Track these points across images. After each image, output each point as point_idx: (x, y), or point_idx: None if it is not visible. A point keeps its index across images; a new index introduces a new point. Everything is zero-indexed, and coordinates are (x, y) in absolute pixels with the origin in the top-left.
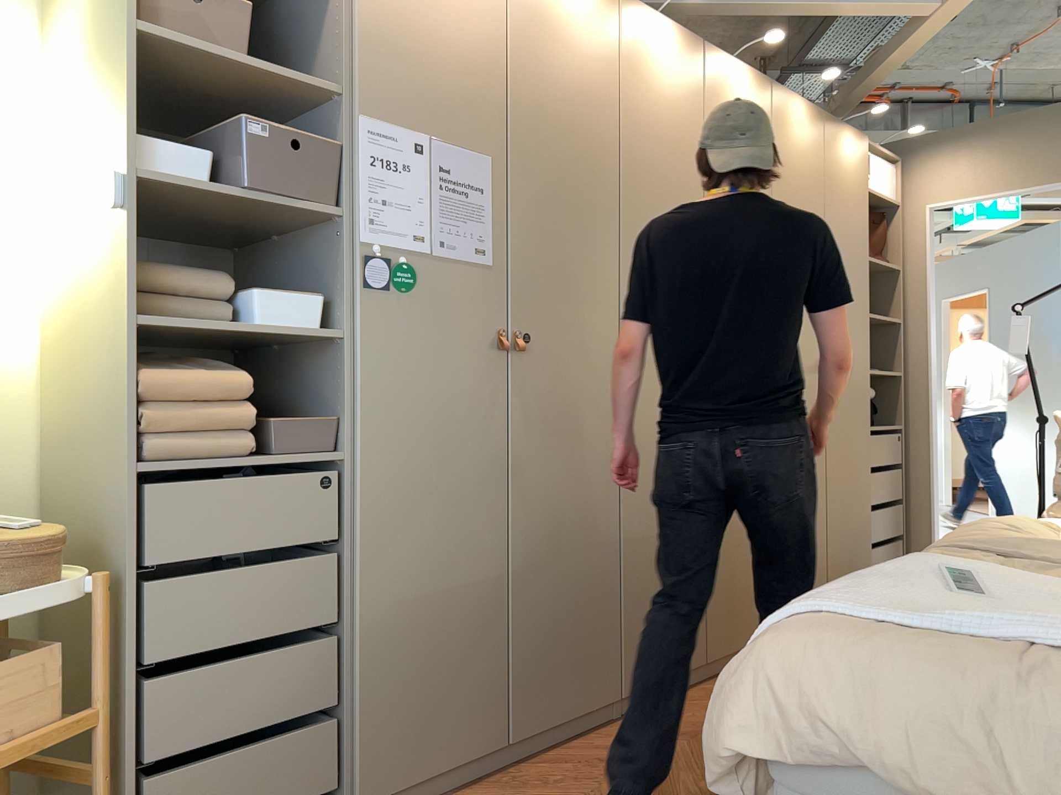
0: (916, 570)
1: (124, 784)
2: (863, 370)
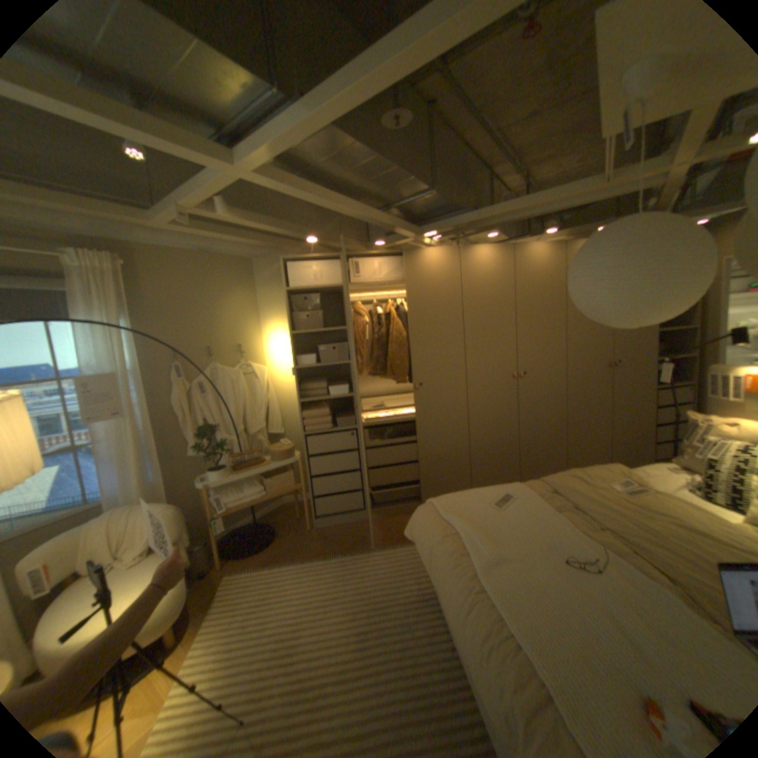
0: (496, 491)
1: (313, 498)
2: (661, 356)
